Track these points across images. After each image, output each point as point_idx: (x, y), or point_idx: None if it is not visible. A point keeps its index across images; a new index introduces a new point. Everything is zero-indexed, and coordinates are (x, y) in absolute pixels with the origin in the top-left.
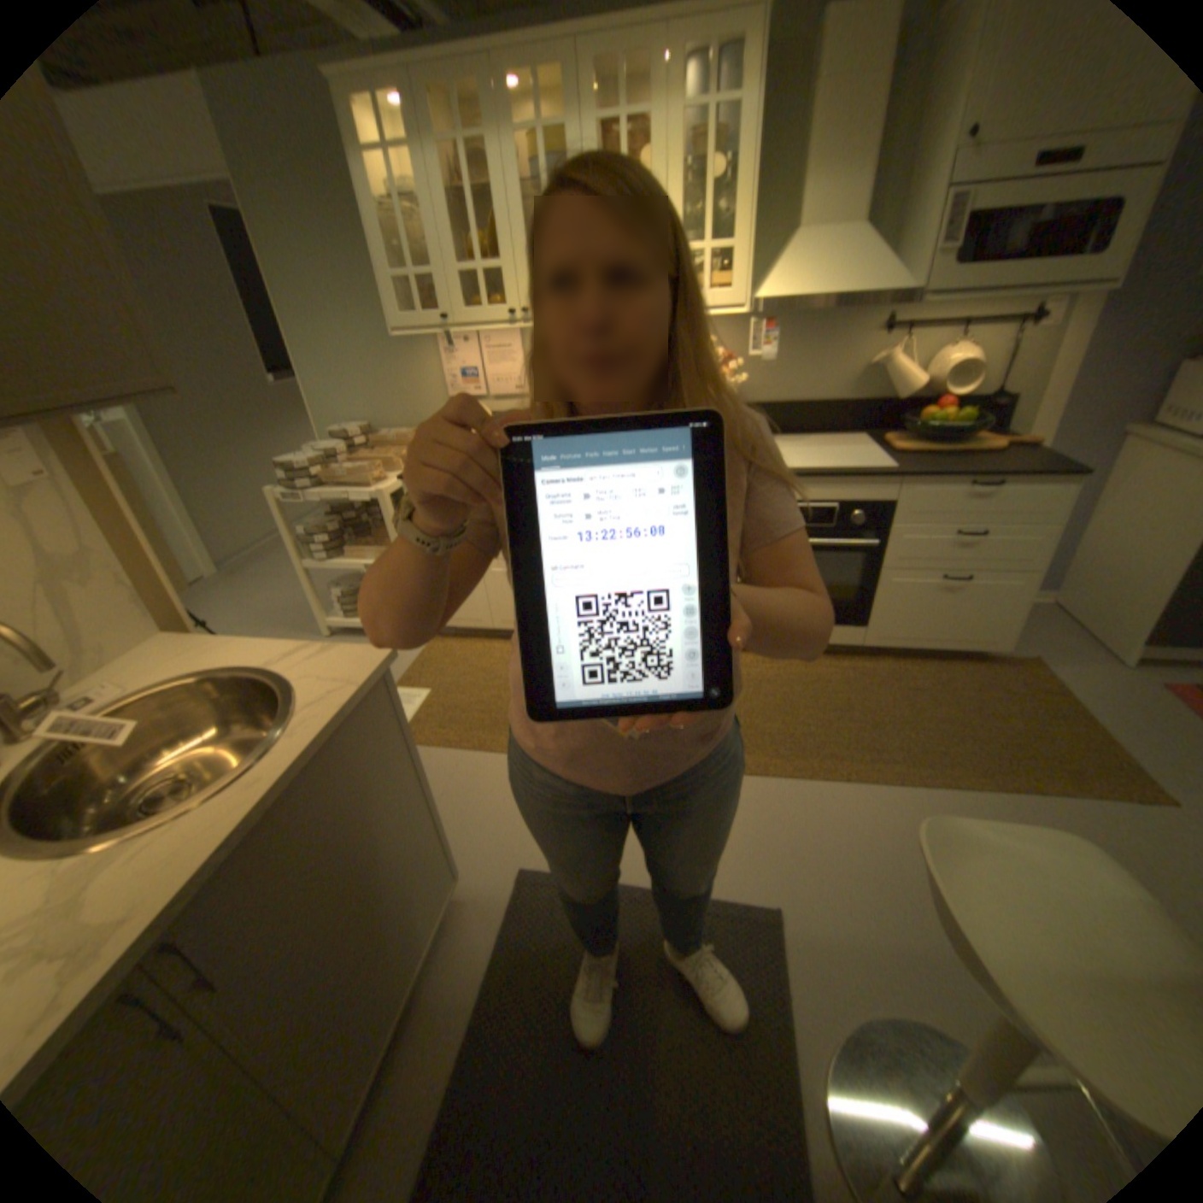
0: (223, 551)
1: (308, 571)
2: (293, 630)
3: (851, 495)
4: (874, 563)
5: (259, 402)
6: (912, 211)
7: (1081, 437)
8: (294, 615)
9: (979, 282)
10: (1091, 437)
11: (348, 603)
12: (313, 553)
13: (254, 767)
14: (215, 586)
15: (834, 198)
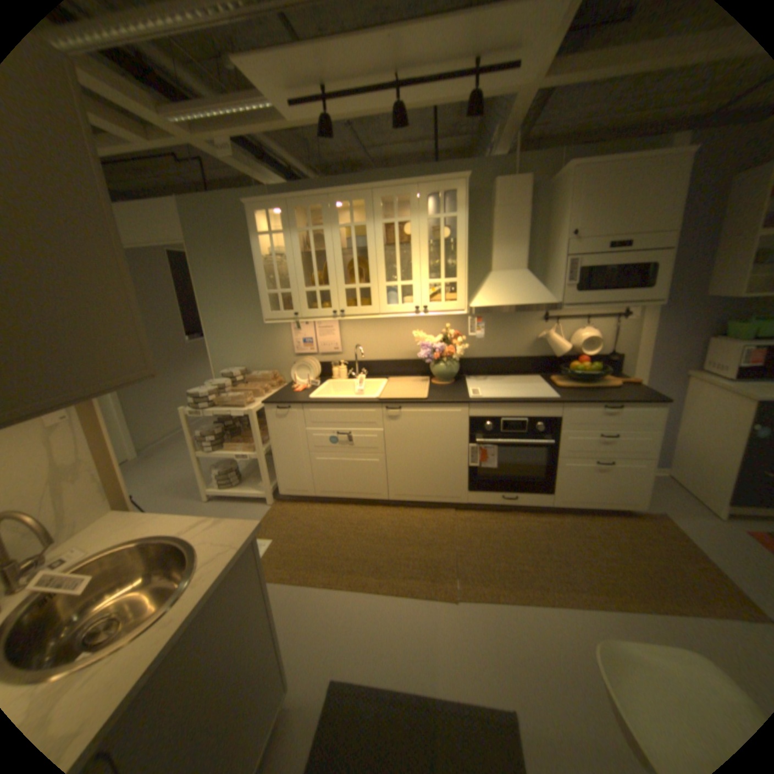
0: (142, 442)
1: (198, 458)
2: (182, 497)
3: (534, 413)
4: (553, 454)
5: (177, 351)
6: (550, 263)
7: (664, 378)
8: (183, 486)
9: (591, 300)
10: (669, 378)
11: (221, 479)
12: (202, 447)
13: (168, 610)
14: (133, 466)
15: (508, 258)
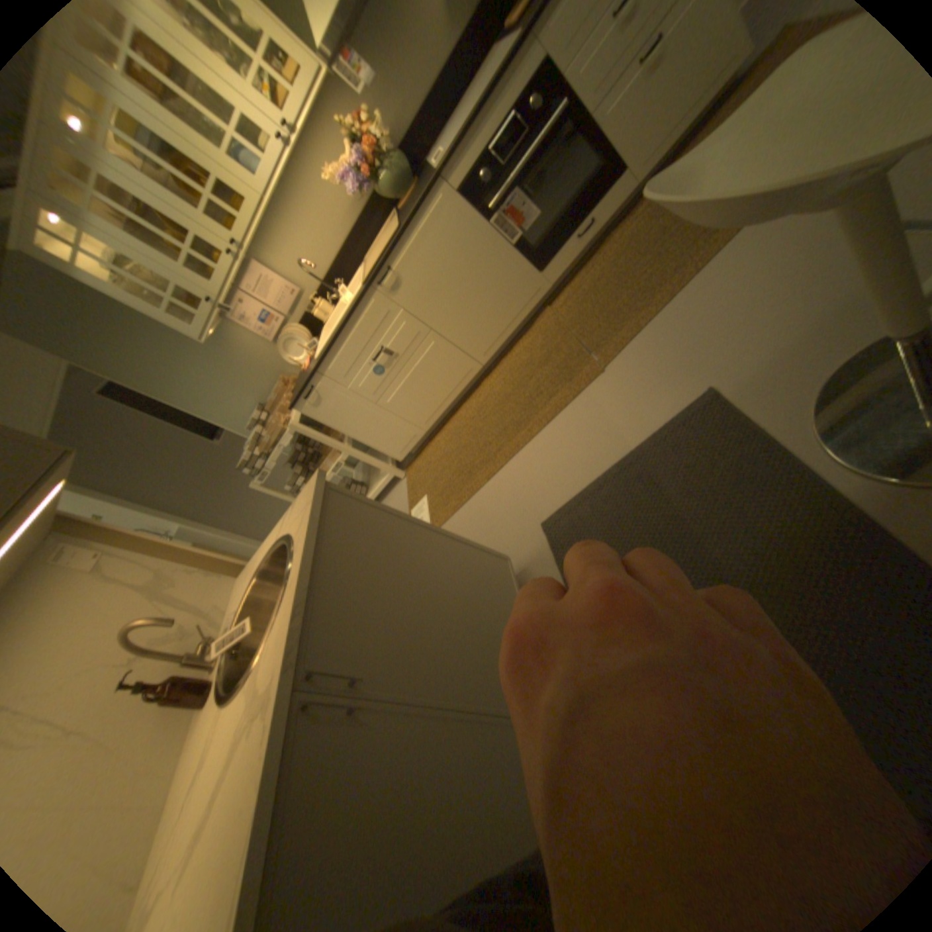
0: None
1: None
2: None
3: (514, 90)
4: (582, 116)
5: (224, 456)
6: None
7: None
8: None
9: None
10: None
11: None
12: None
13: (288, 576)
14: None
15: None
